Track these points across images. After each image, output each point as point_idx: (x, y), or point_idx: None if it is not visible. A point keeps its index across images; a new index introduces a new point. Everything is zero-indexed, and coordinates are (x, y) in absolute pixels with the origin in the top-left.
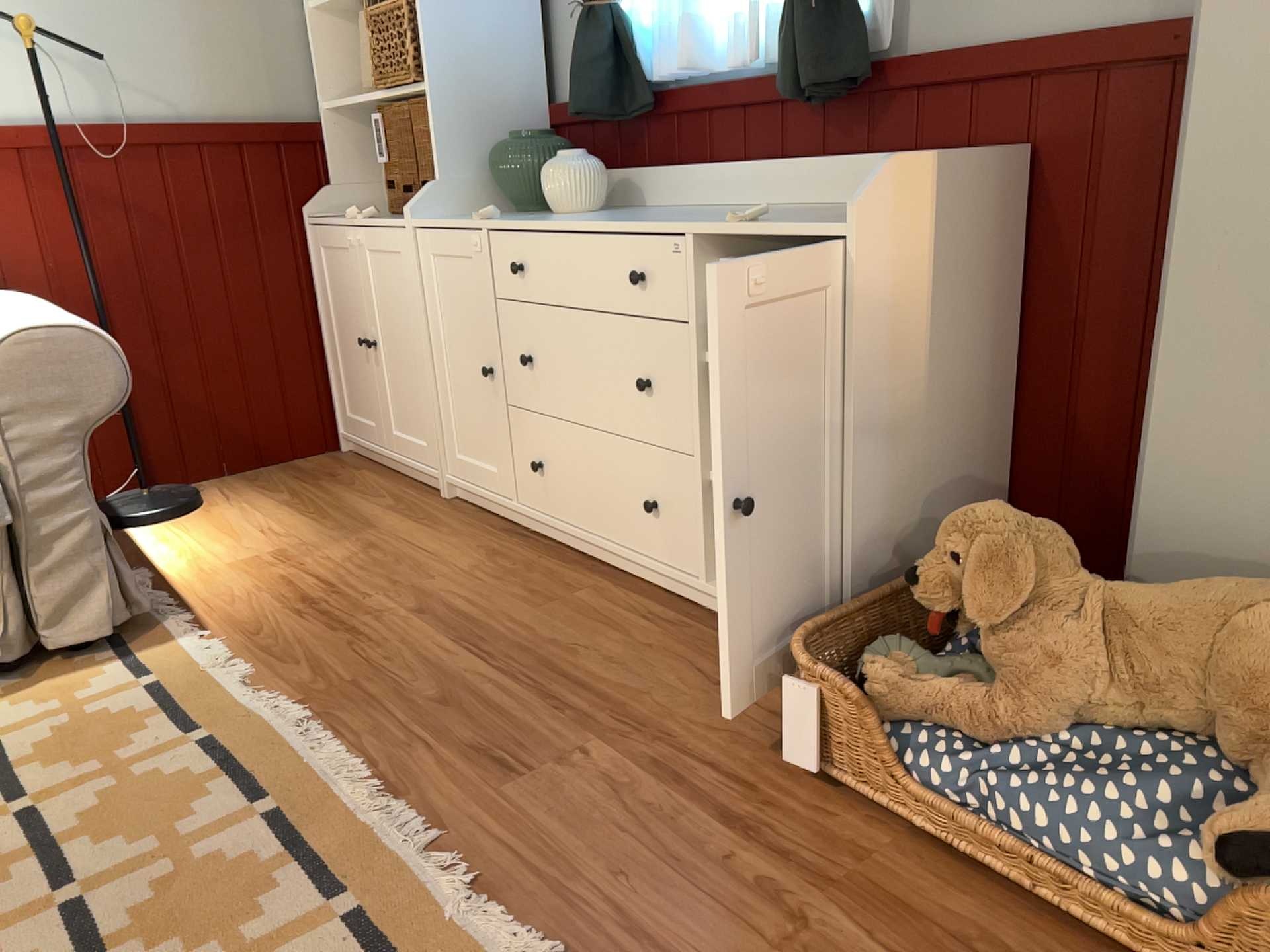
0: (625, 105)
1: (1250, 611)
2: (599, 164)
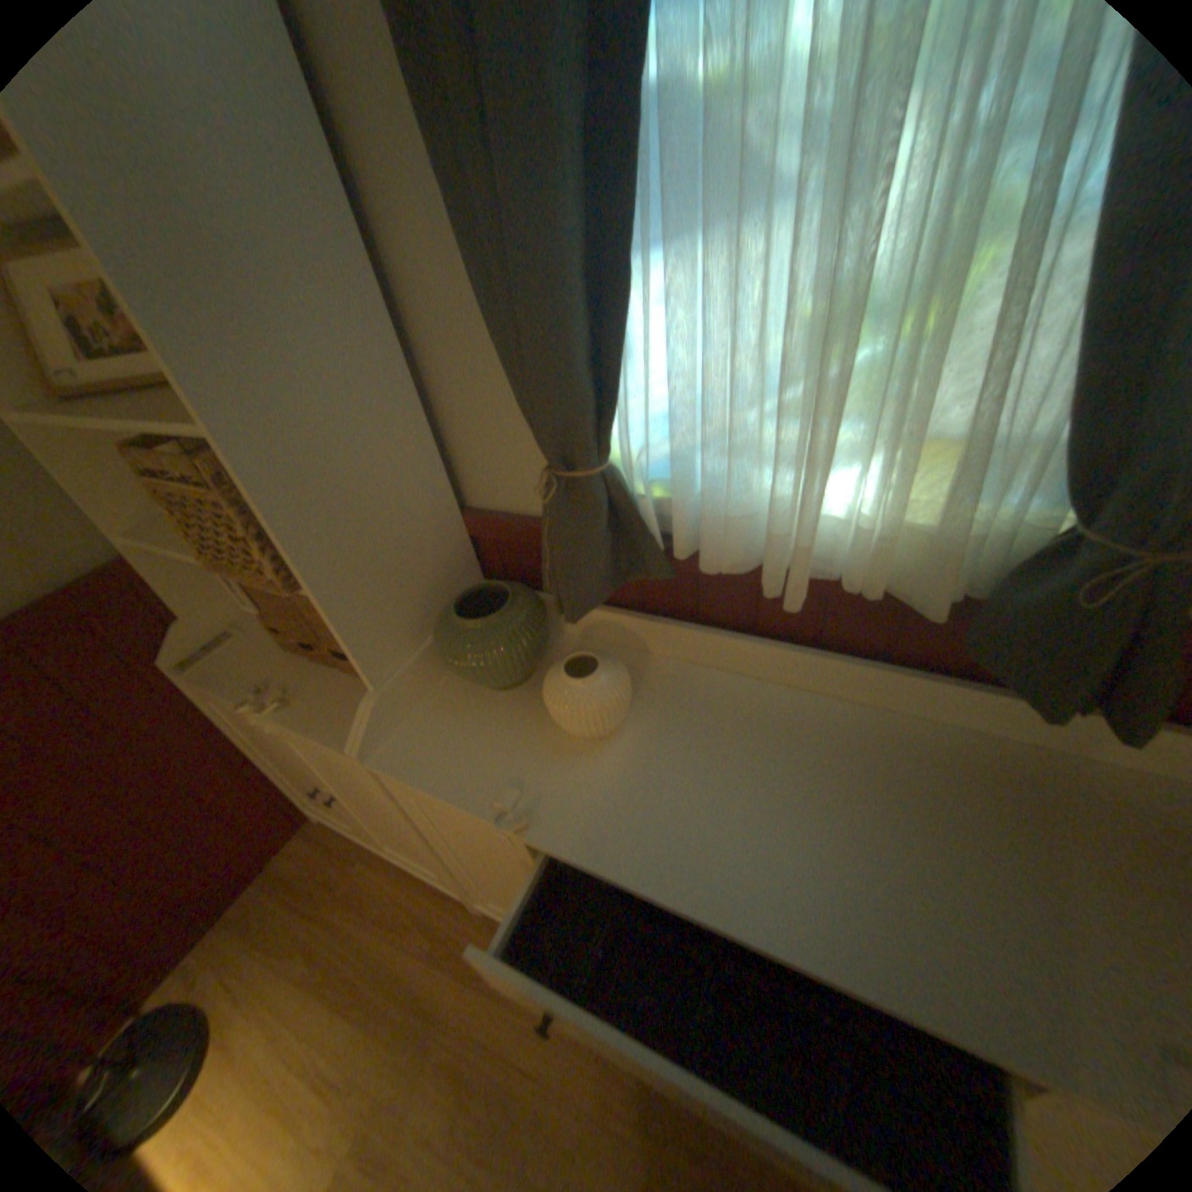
0: (627, 566)
1: None
2: (622, 665)
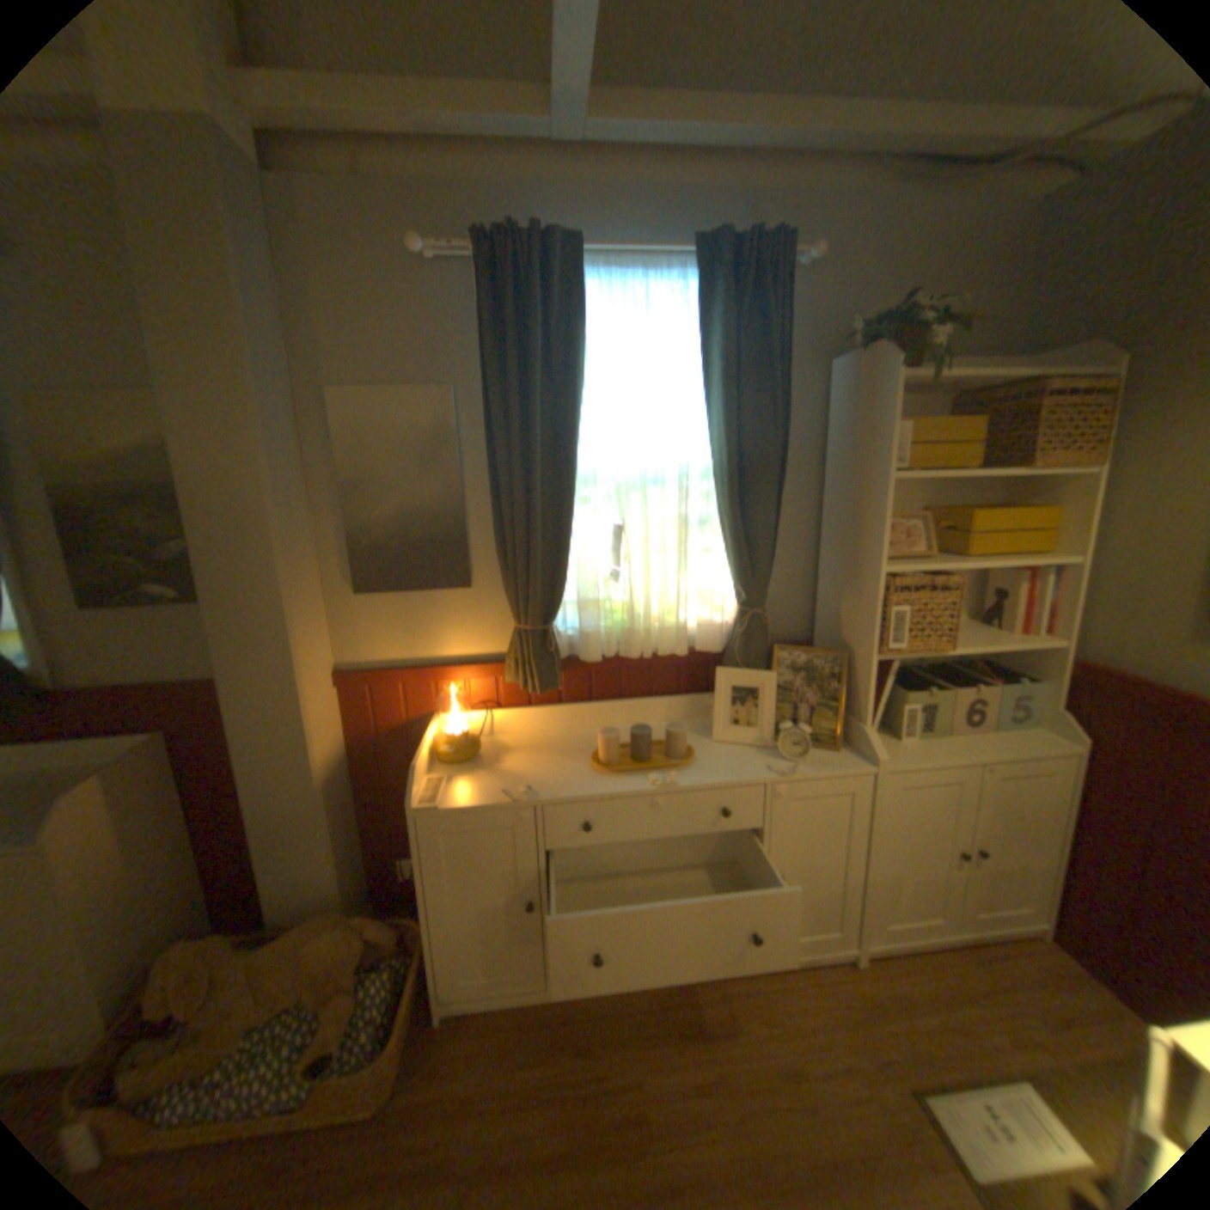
0: None
1: (305, 948)
2: None
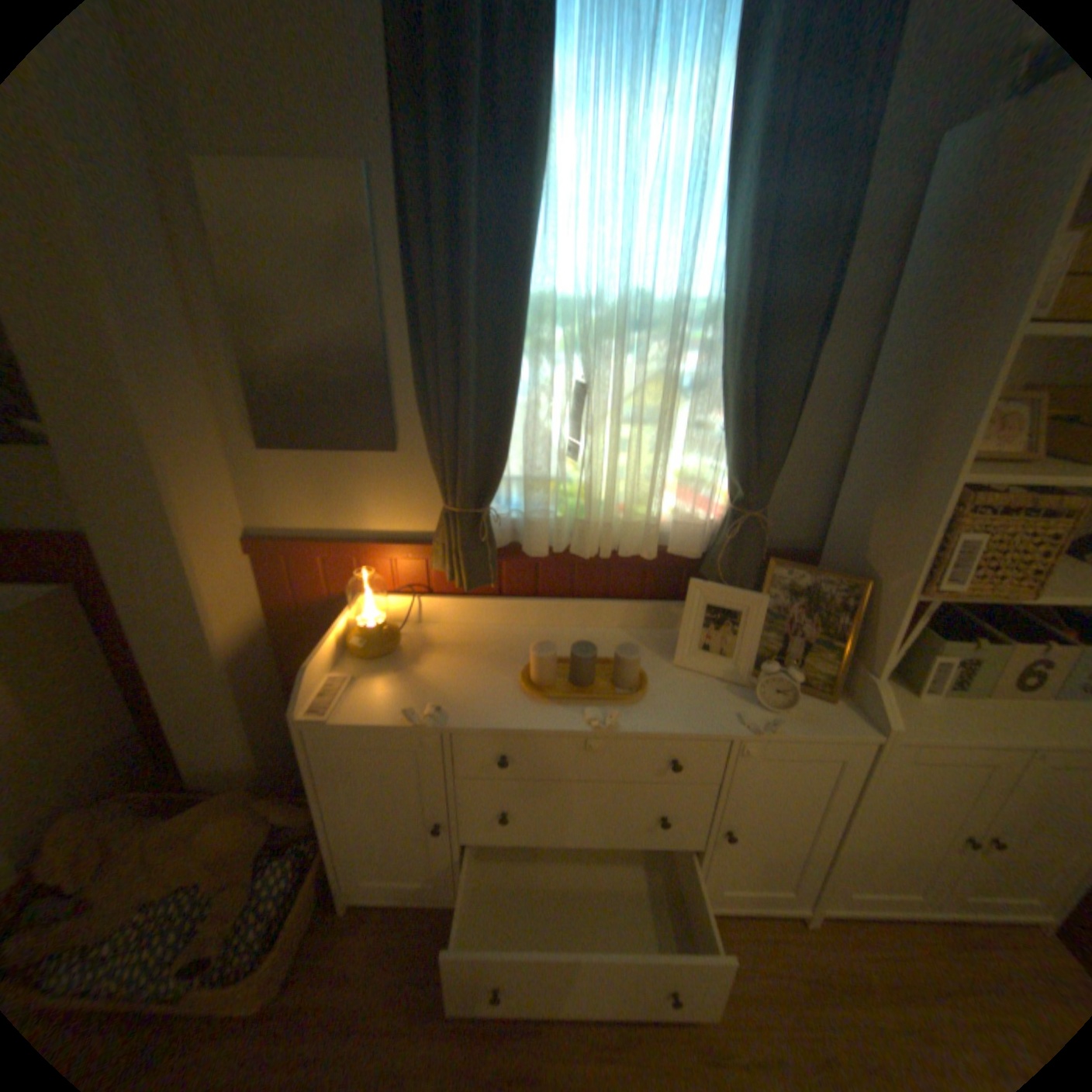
0: None
1: (200, 832)
2: None
